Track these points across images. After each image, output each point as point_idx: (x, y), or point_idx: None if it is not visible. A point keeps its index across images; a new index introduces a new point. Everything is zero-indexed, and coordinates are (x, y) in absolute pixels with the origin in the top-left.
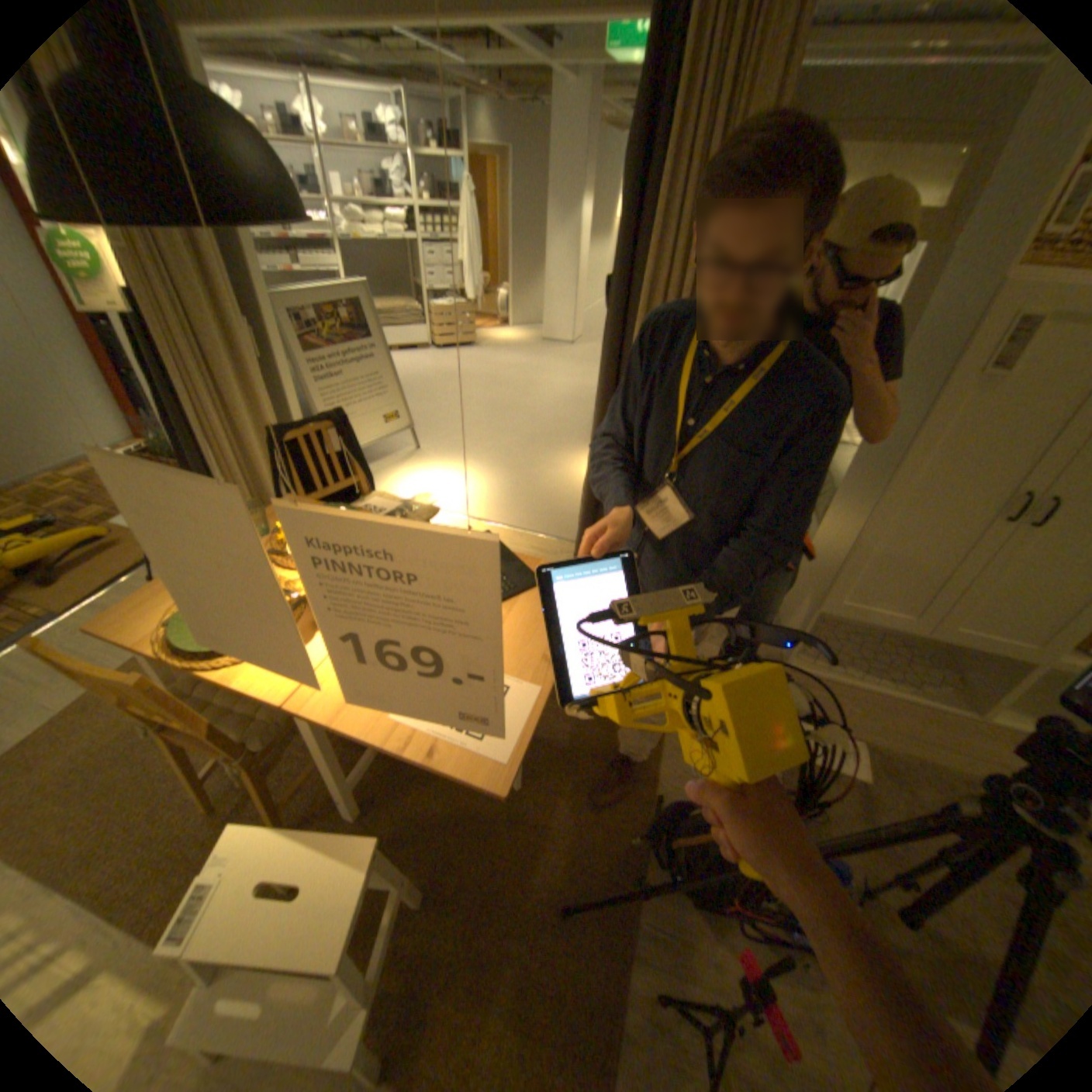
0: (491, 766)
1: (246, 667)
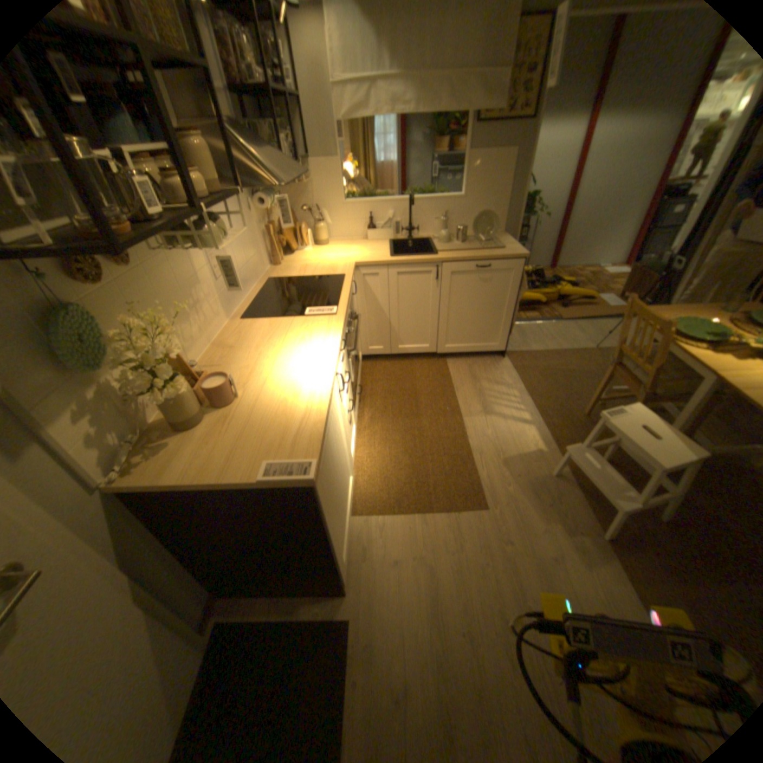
0: None
1: (704, 351)
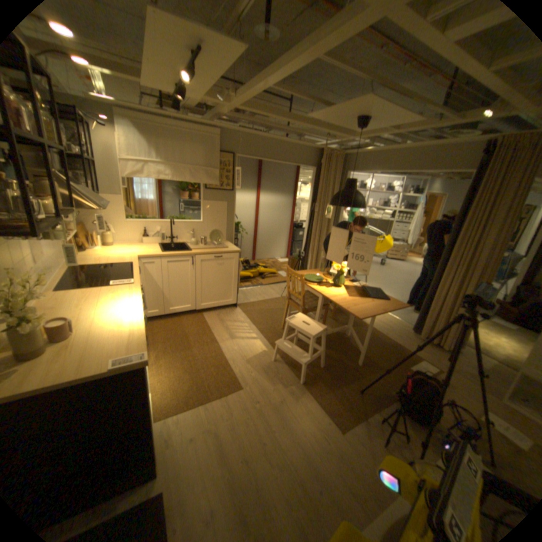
0: (360, 314)
1: (315, 286)
